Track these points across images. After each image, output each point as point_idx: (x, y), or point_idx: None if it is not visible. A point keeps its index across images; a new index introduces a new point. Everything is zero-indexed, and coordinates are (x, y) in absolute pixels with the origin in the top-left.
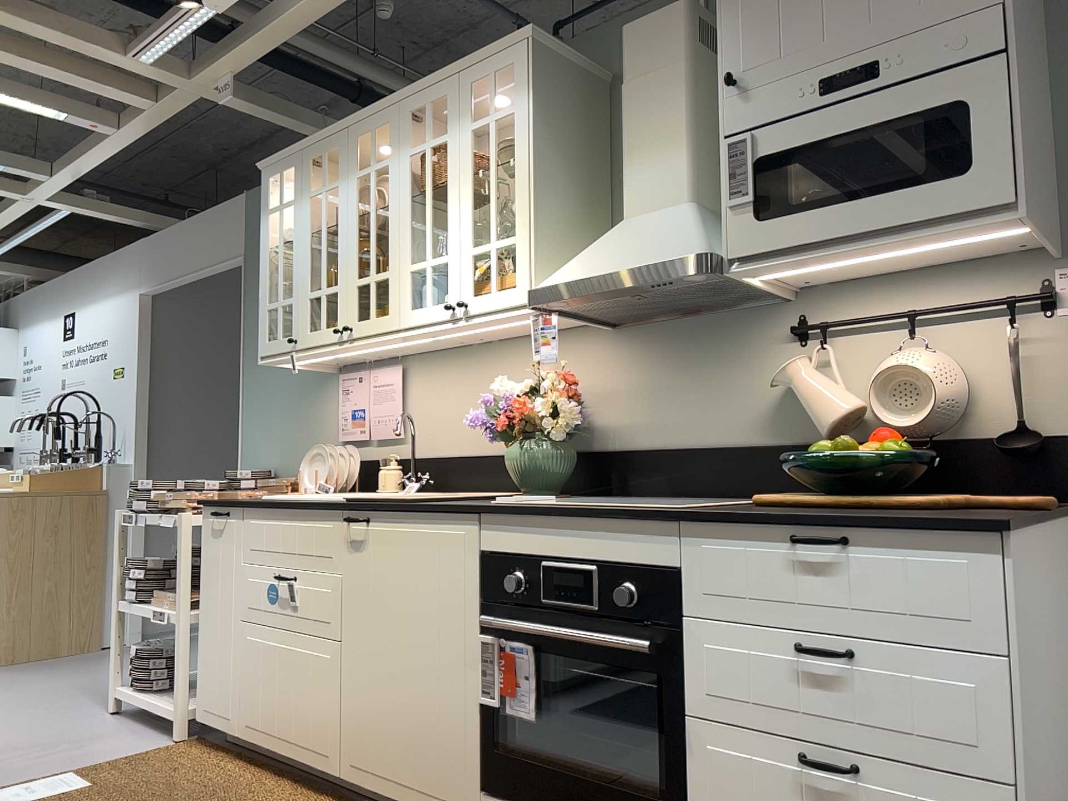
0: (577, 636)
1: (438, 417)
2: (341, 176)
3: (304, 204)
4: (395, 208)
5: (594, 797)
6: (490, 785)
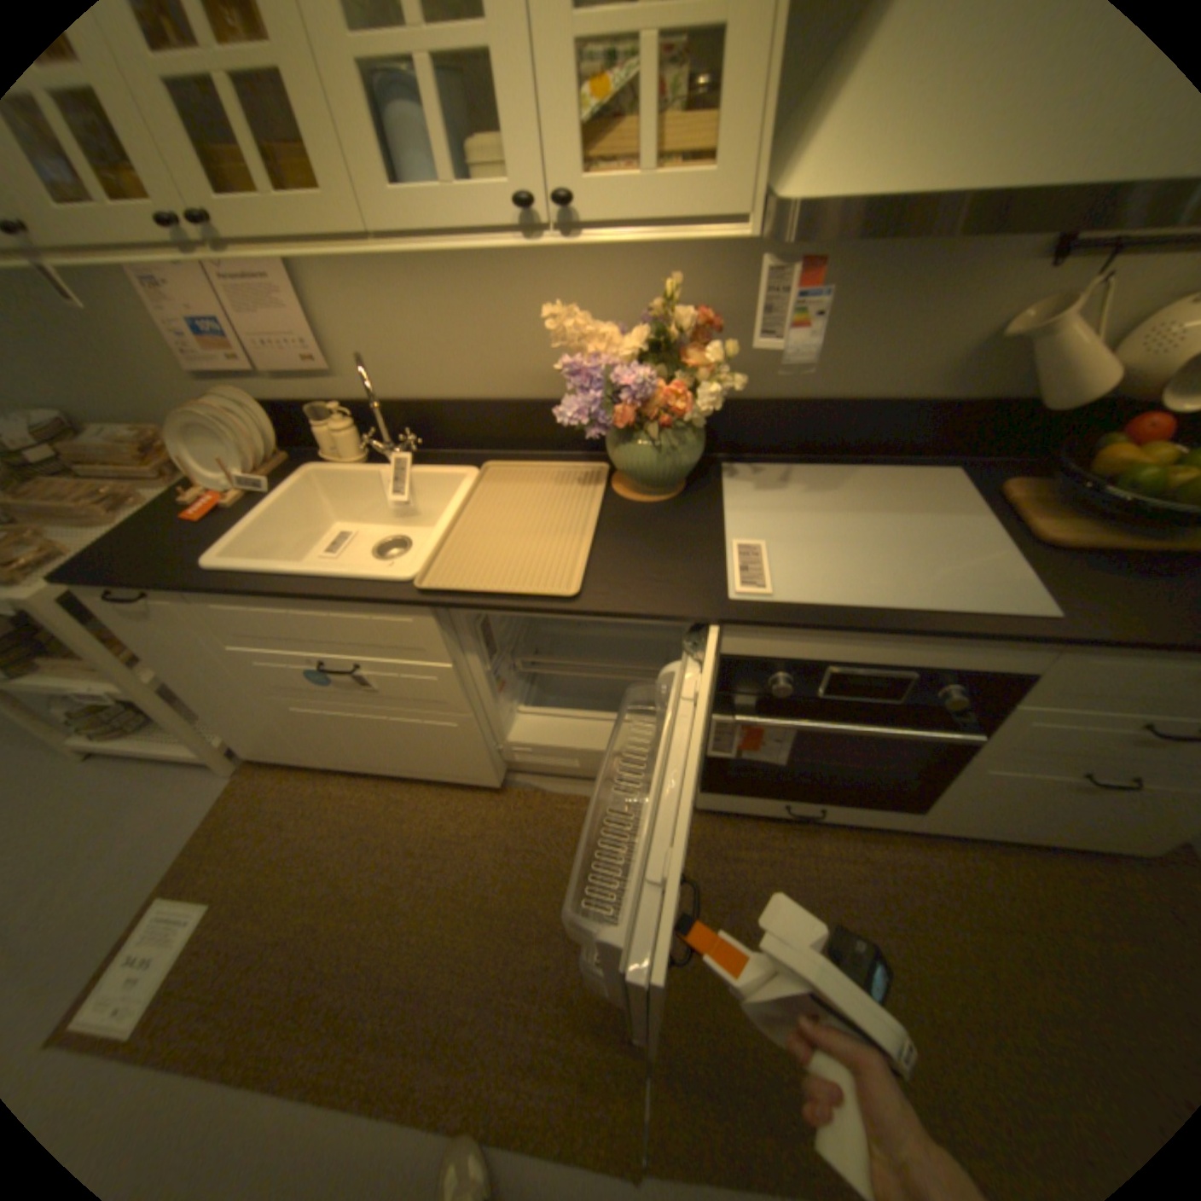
0: (884, 733)
1: (391, 339)
2: None
3: None
4: None
5: (836, 792)
6: (712, 789)
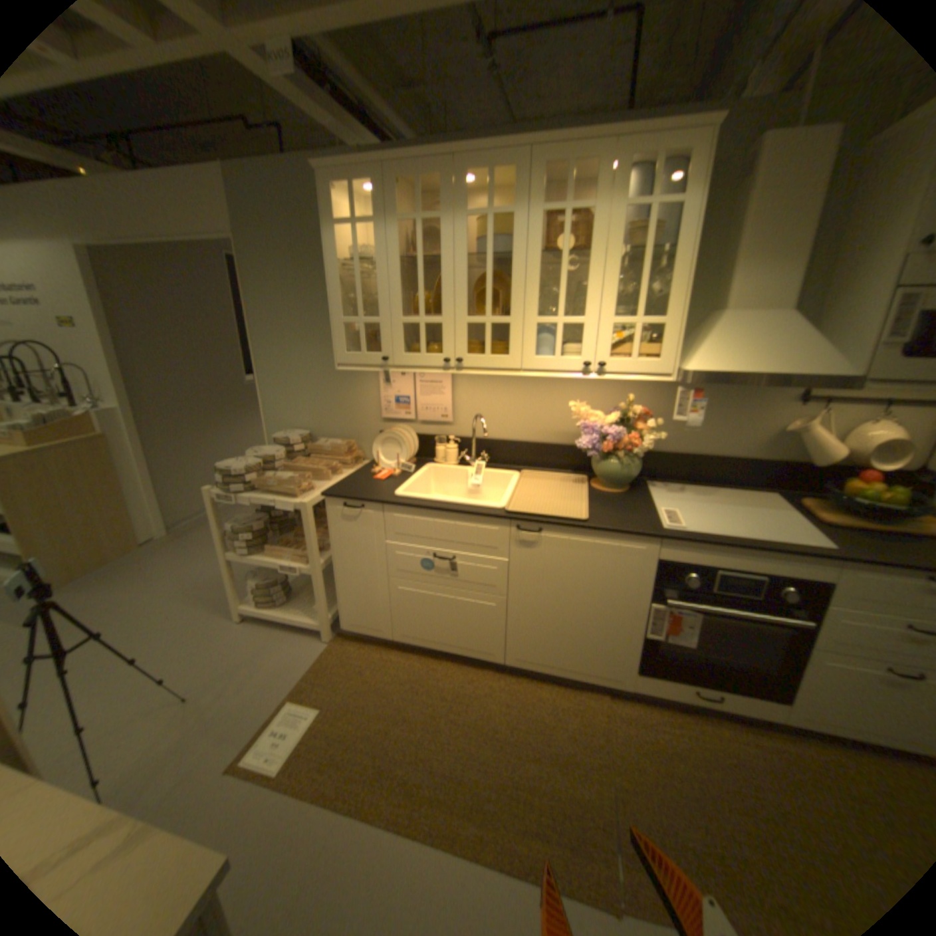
0: (754, 617)
1: (487, 412)
2: (443, 207)
3: (387, 225)
4: (520, 260)
5: (729, 680)
6: (646, 673)
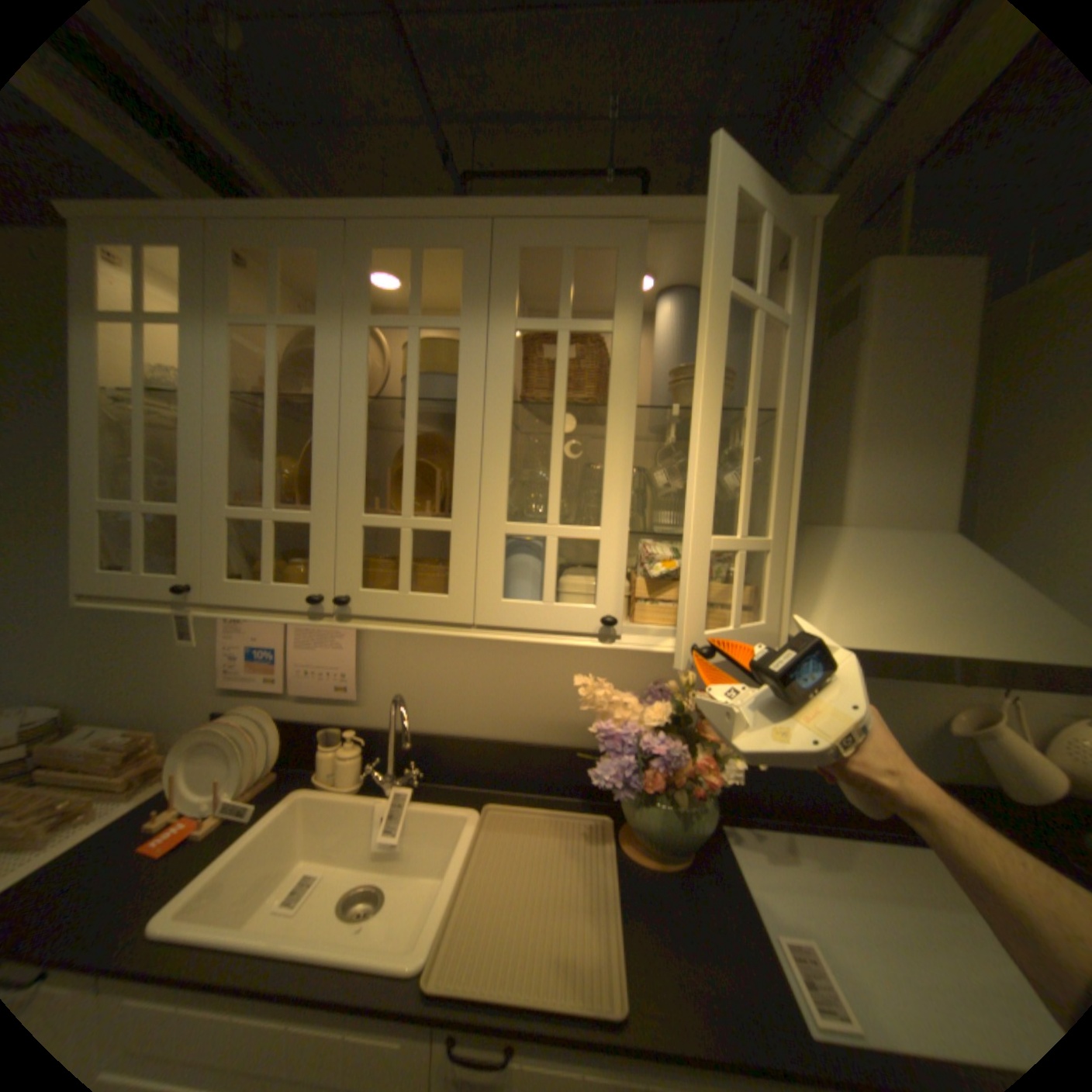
0: None
1: (425, 681)
2: (324, 306)
3: (210, 329)
4: (474, 411)
5: None
6: None
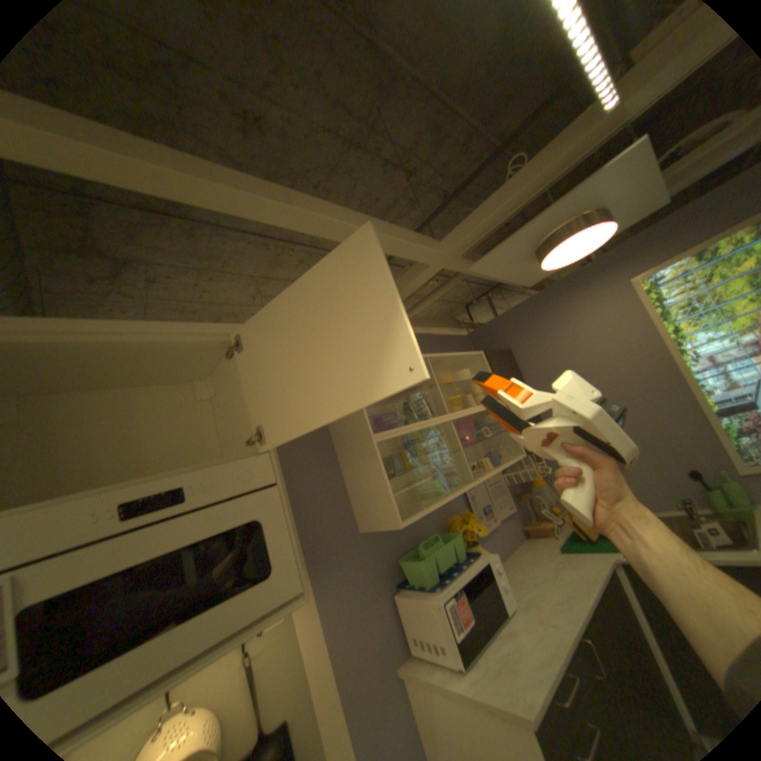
0: None
1: None
2: None
3: None
4: None
5: None
6: None
